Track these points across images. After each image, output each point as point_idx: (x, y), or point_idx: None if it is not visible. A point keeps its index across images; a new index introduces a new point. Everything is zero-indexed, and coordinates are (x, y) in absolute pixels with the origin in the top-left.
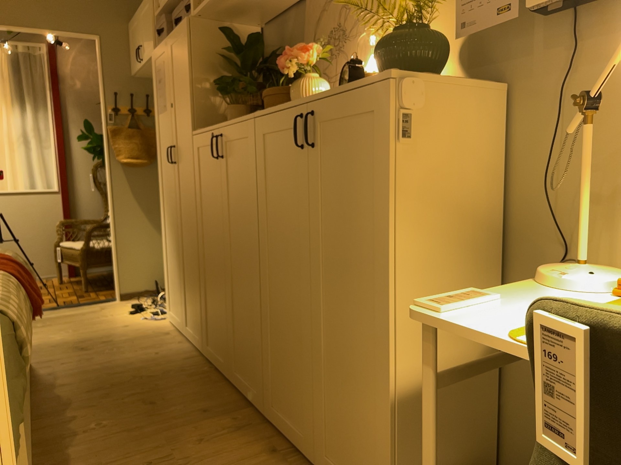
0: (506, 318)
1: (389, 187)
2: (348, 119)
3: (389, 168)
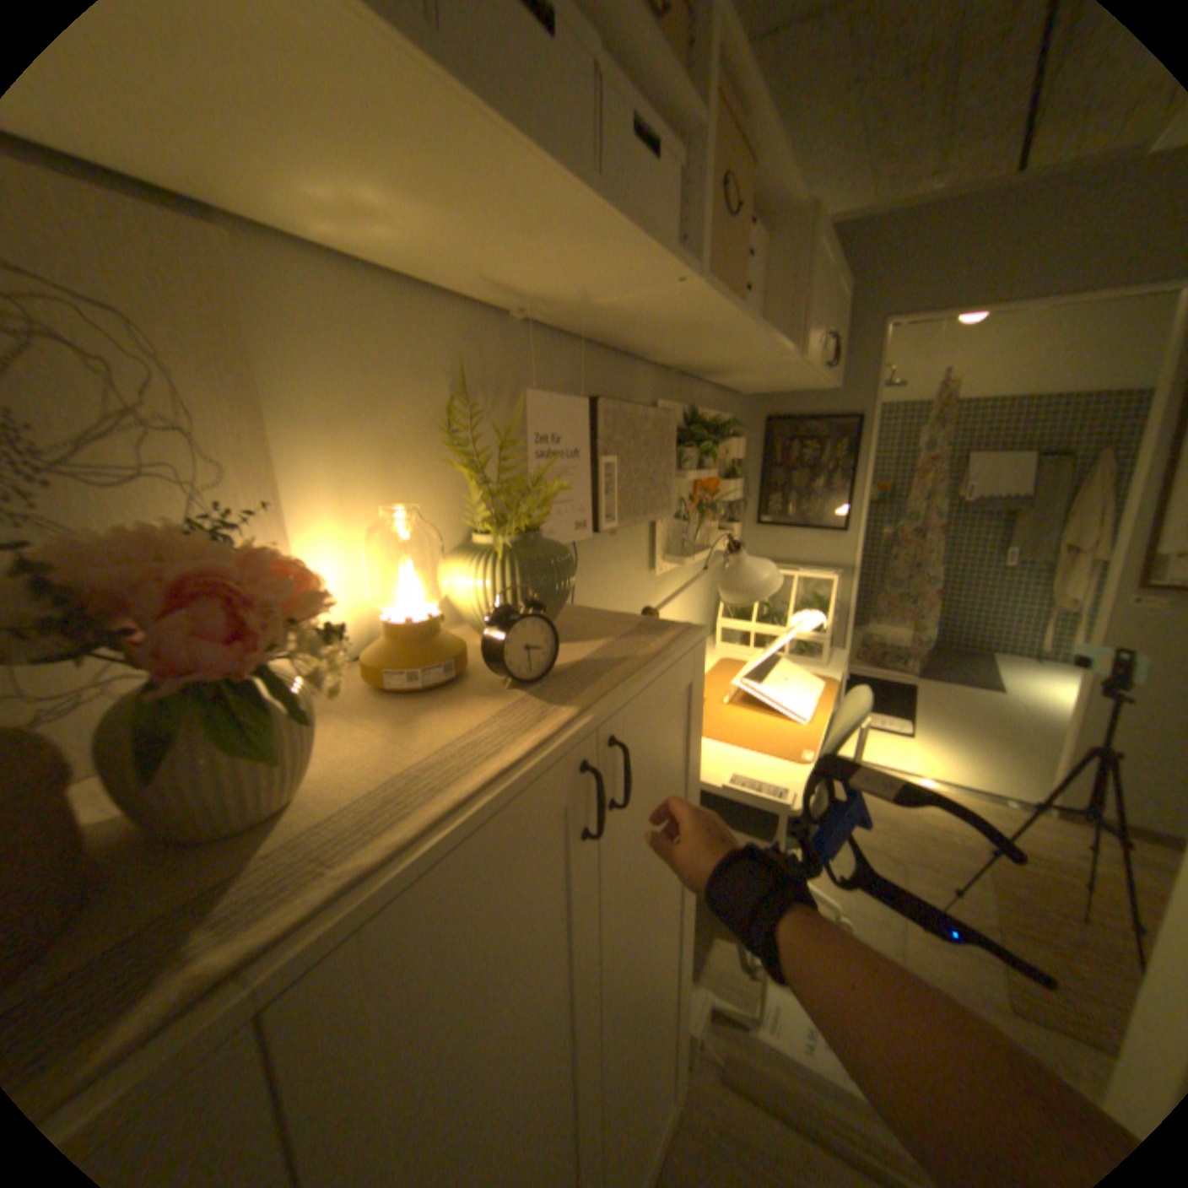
0: (758, 771)
1: (699, 757)
2: (660, 711)
3: (700, 736)
